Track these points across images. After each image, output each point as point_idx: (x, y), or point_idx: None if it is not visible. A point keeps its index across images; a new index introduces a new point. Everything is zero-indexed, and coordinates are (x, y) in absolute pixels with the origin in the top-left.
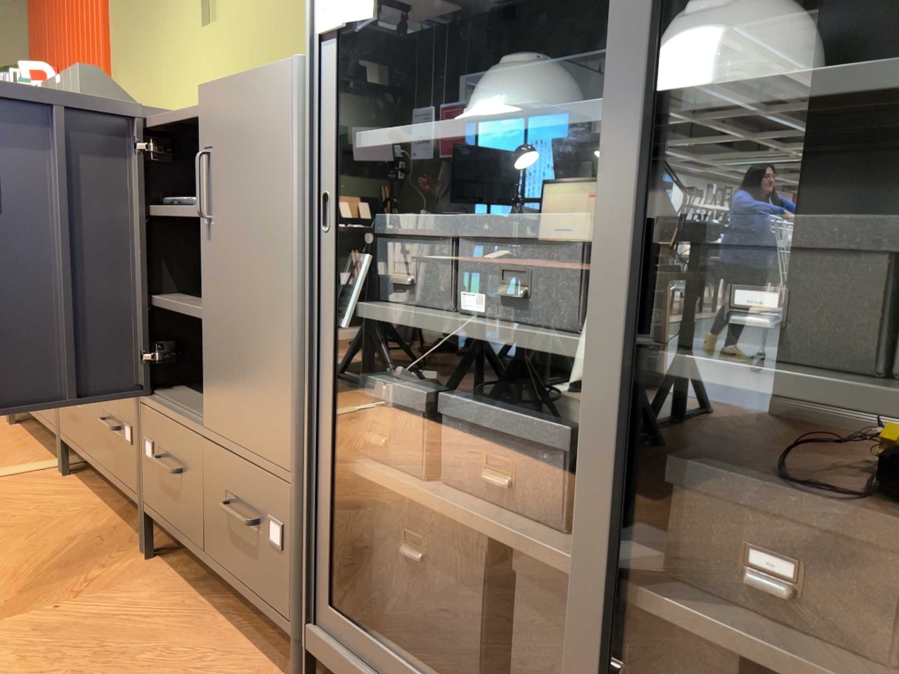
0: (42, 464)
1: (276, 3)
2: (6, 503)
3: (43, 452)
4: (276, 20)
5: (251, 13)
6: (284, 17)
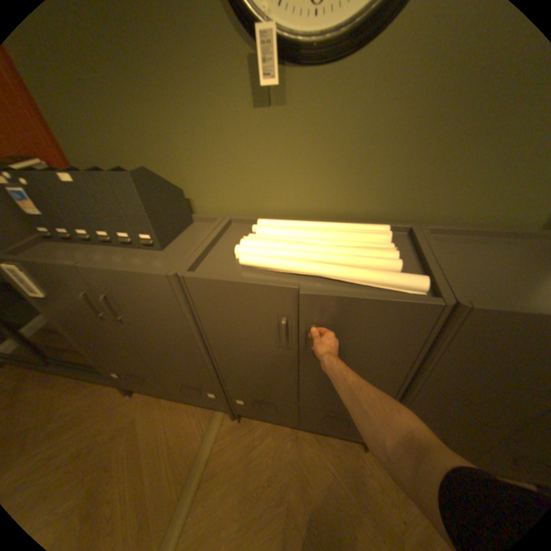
0: (218, 422)
1: (411, 104)
2: (251, 467)
3: (194, 409)
4: (407, 123)
5: (359, 107)
6: (425, 122)
